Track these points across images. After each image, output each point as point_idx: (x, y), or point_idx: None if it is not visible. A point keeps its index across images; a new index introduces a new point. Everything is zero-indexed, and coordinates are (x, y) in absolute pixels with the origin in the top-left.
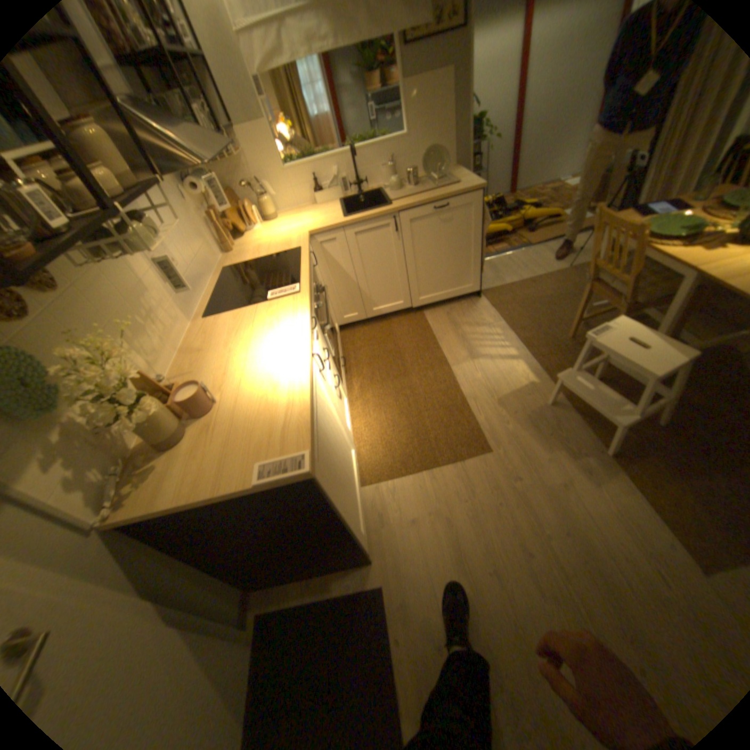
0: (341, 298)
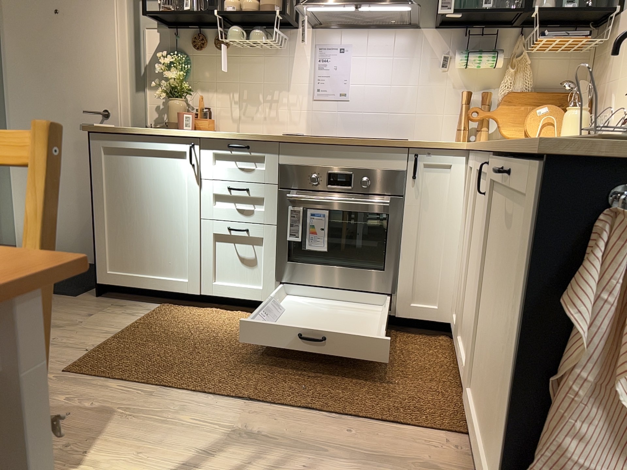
0: (459, 279)
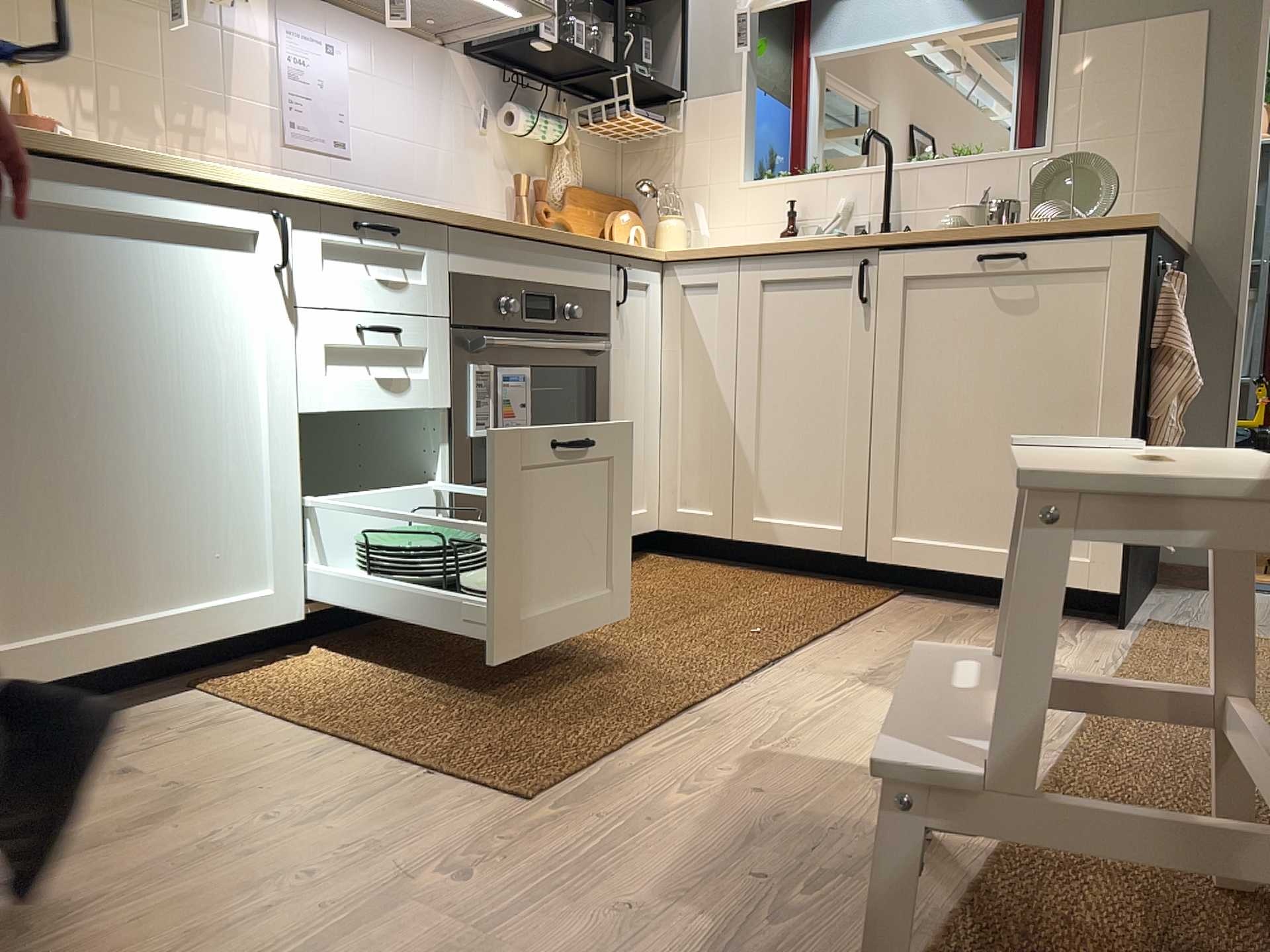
0: (688, 450)
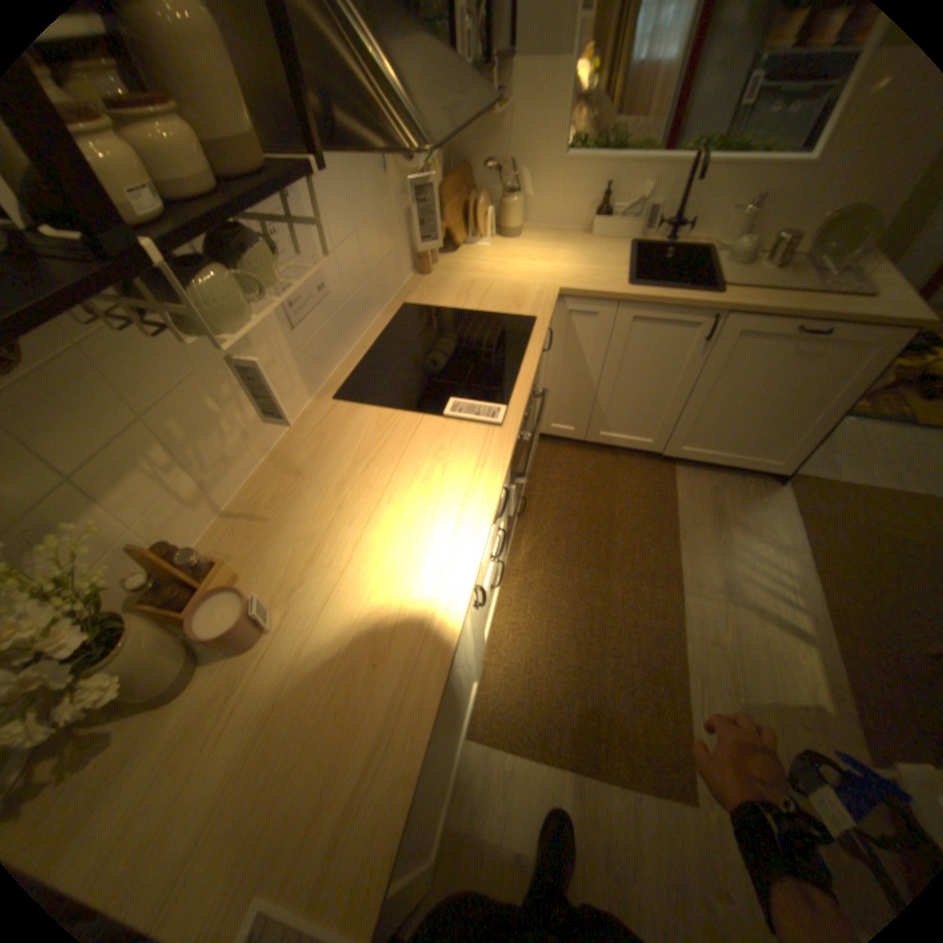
0: (561, 399)
